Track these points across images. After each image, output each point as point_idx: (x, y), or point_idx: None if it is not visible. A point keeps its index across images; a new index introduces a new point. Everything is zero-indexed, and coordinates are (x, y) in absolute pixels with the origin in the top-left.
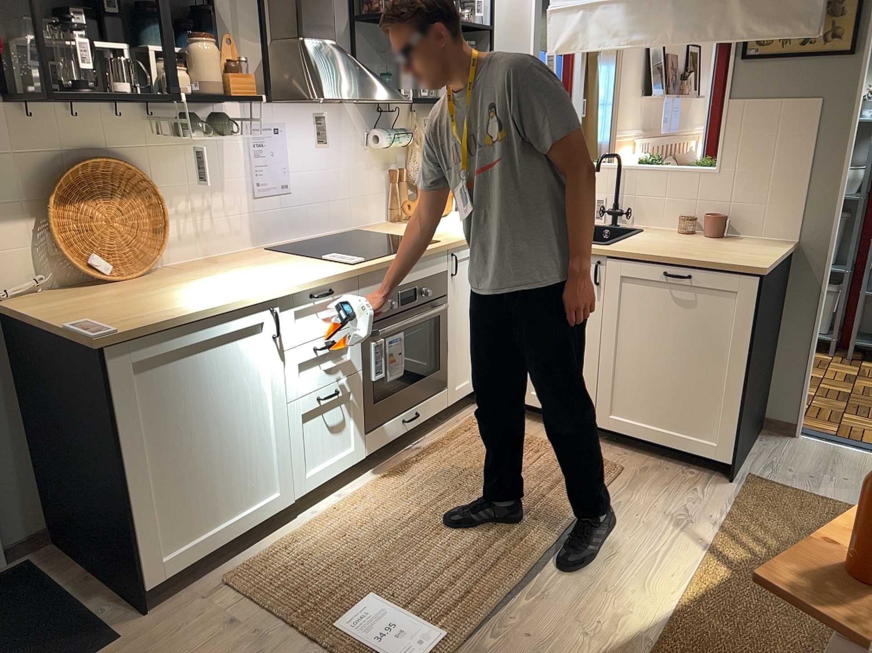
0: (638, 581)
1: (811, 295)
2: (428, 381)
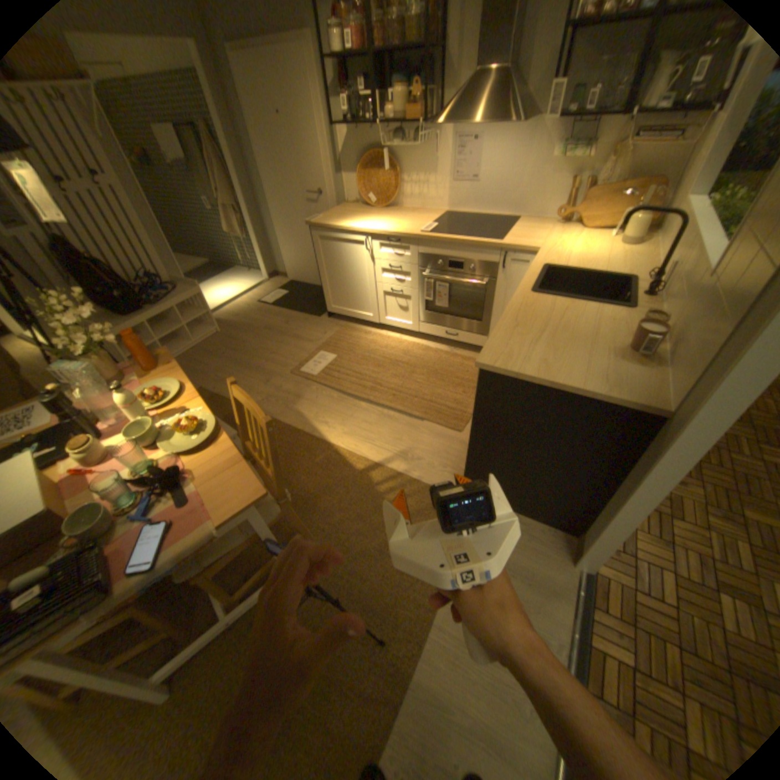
0: (350, 431)
1: (641, 478)
2: (470, 323)
